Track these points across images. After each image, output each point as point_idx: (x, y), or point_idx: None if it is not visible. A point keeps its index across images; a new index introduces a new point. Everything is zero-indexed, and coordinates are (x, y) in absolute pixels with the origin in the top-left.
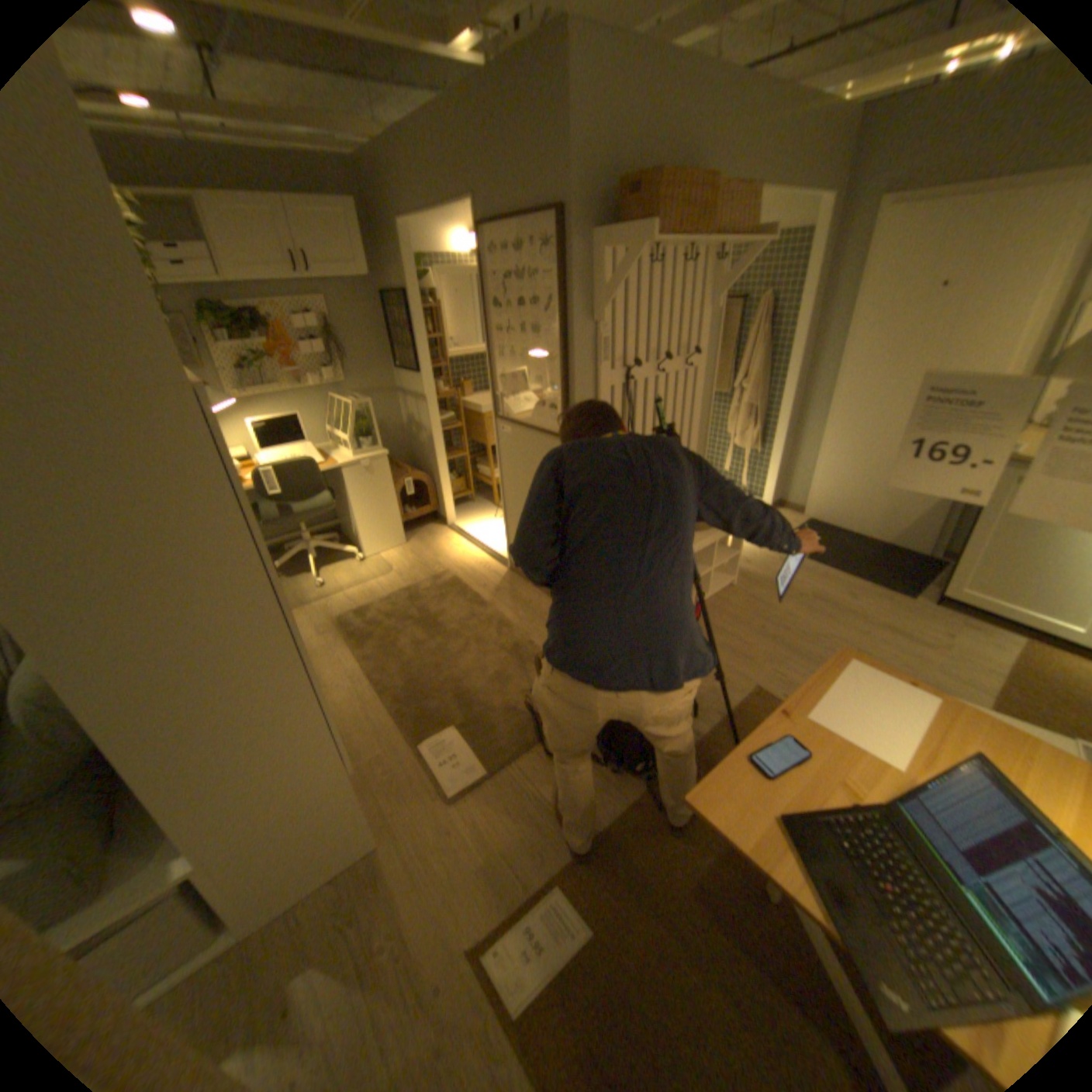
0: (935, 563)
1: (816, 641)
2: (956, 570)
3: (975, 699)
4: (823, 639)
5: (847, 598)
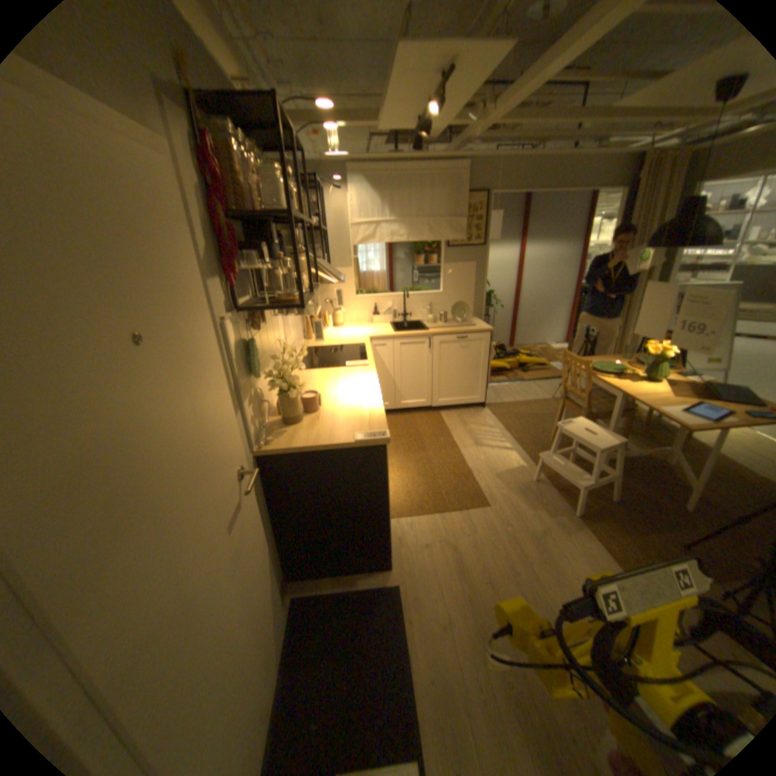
0: (299, 610)
1: (548, 606)
2: (300, 591)
3: (481, 515)
4: (537, 603)
5: (455, 632)
